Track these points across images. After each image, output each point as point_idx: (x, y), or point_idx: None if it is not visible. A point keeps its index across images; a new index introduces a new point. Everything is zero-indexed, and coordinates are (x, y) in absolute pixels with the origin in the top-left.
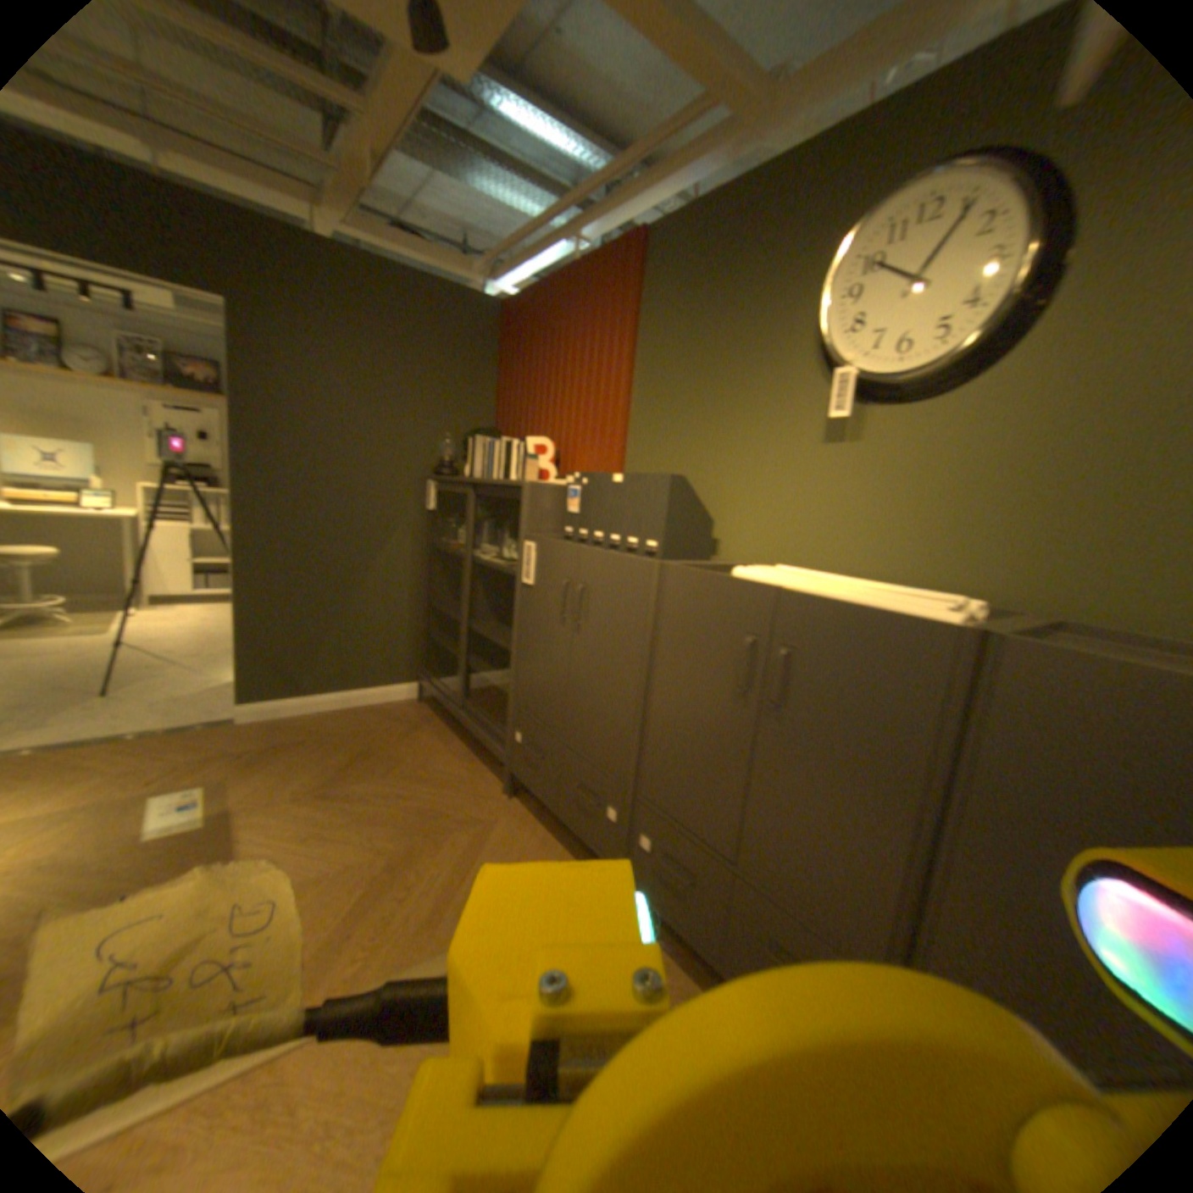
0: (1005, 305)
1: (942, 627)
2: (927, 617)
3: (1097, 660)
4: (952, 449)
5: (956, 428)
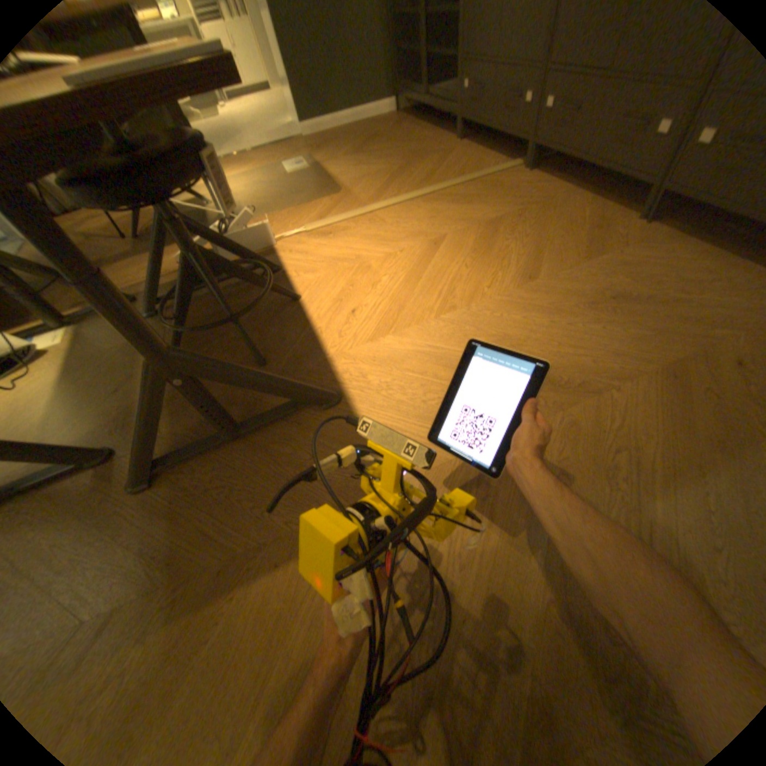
0: None
1: None
2: None
3: None
4: None
5: None
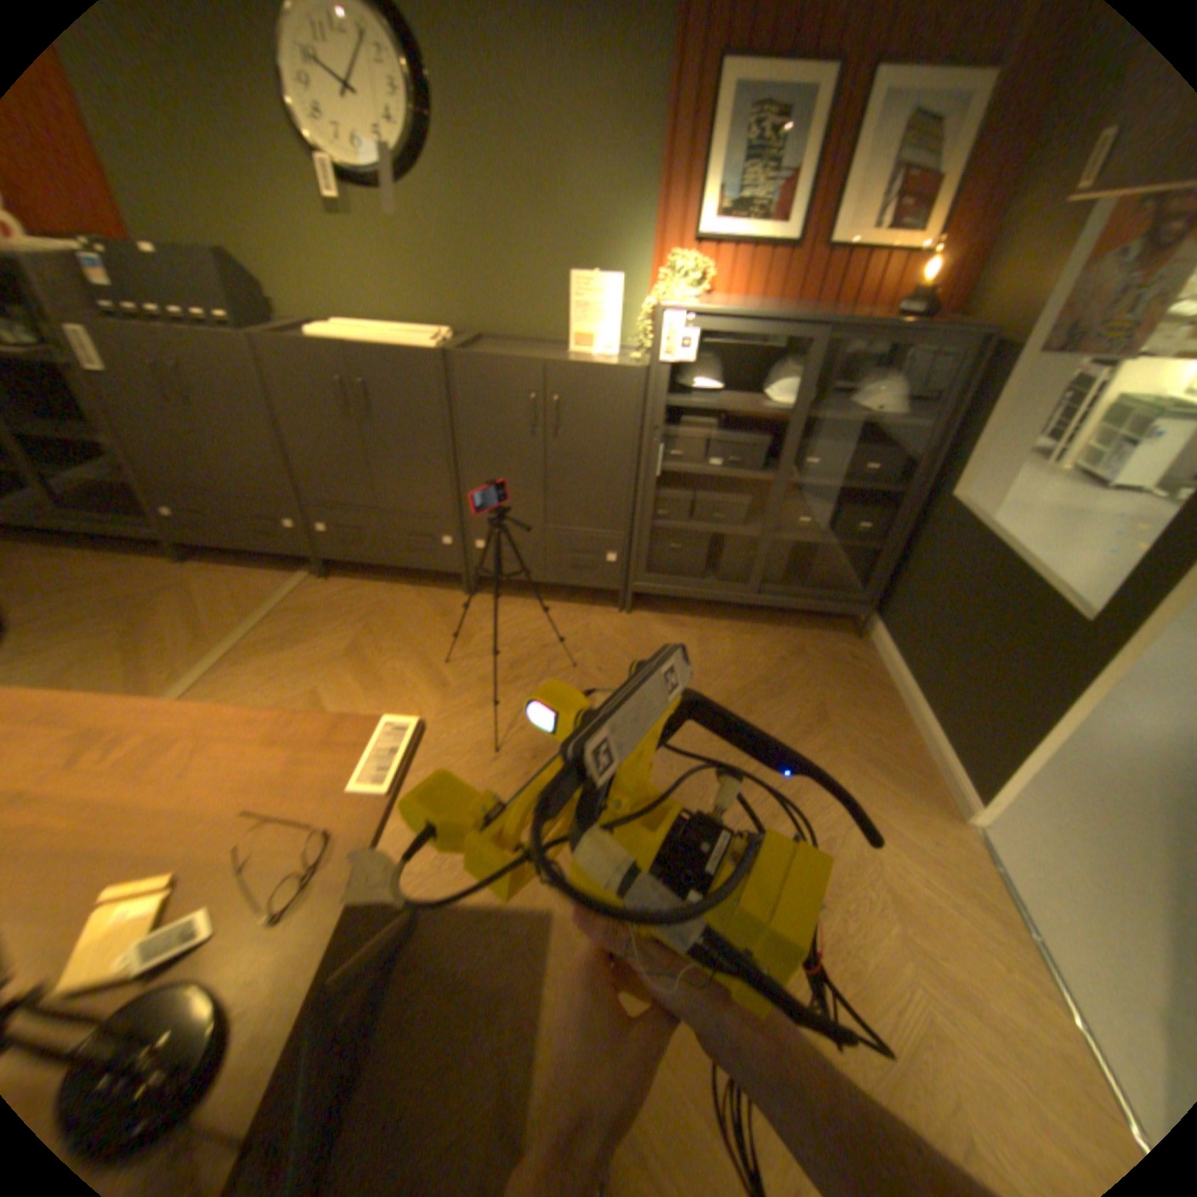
0: (407, 130)
1: (429, 349)
2: (423, 344)
3: (481, 353)
4: (409, 226)
5: (407, 212)
